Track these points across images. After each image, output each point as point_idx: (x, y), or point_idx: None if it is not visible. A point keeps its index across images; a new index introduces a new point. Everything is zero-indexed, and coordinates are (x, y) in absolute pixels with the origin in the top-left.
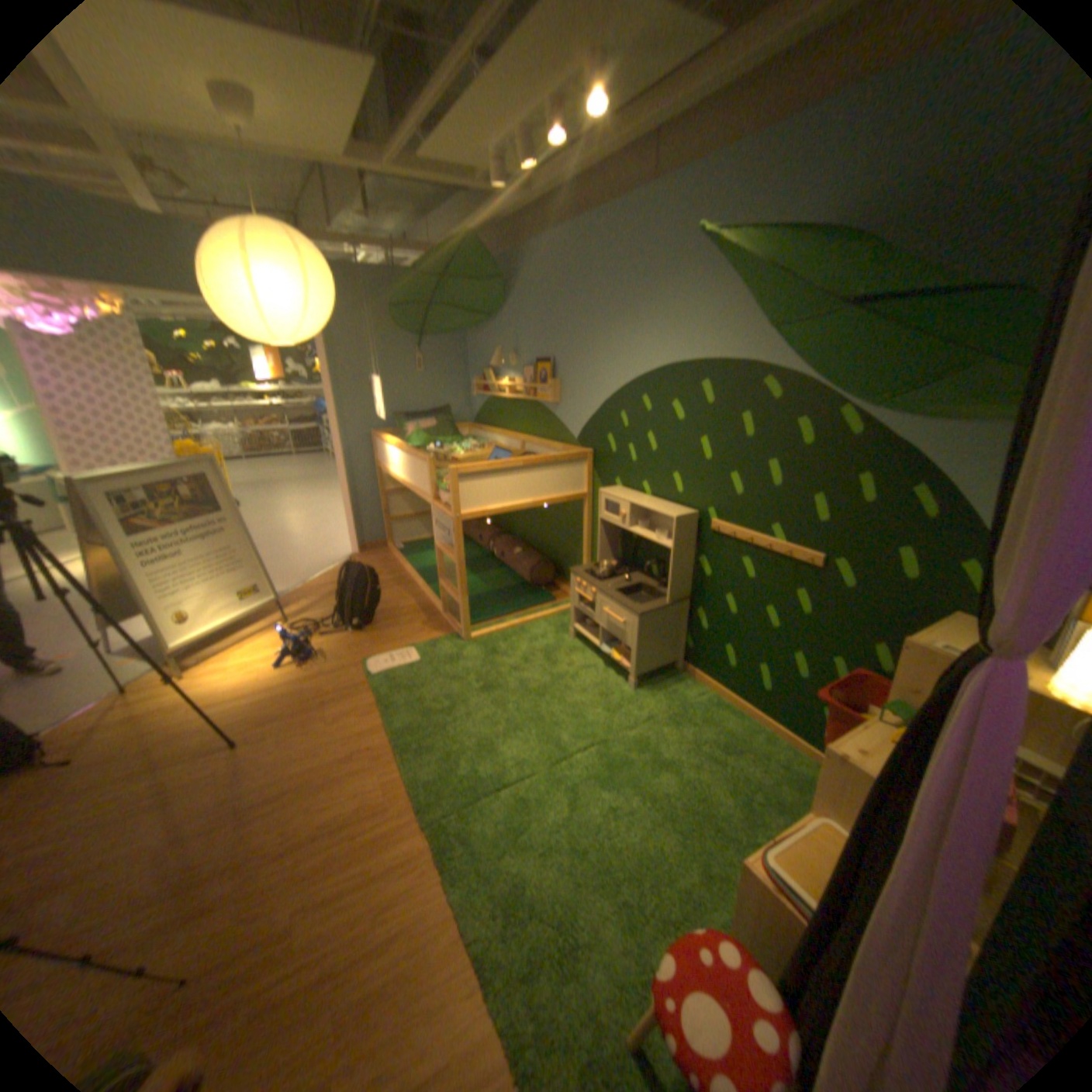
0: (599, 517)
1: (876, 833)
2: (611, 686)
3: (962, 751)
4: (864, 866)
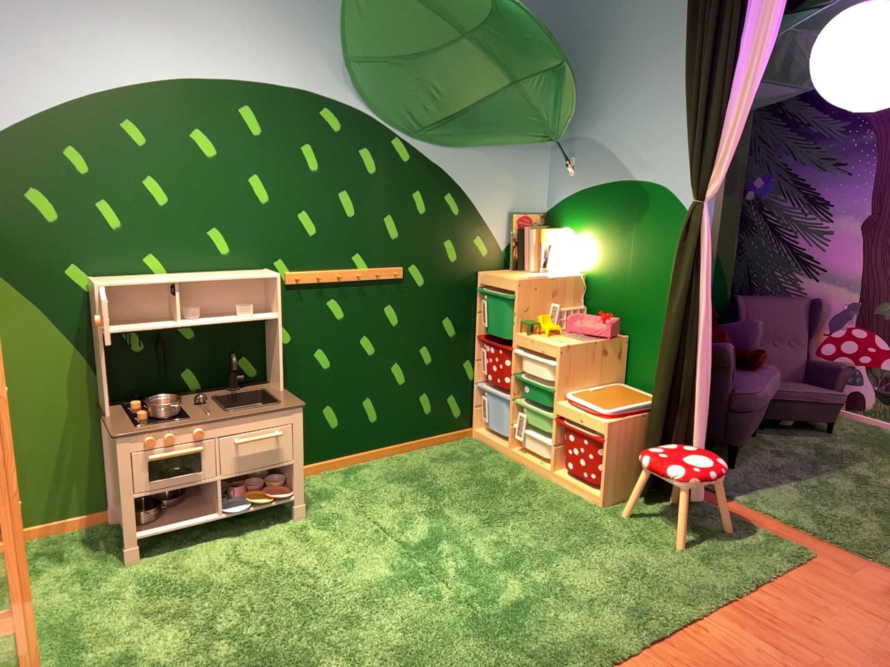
0: (106, 327)
1: (690, 299)
2: (283, 535)
3: (709, 238)
4: (694, 314)
